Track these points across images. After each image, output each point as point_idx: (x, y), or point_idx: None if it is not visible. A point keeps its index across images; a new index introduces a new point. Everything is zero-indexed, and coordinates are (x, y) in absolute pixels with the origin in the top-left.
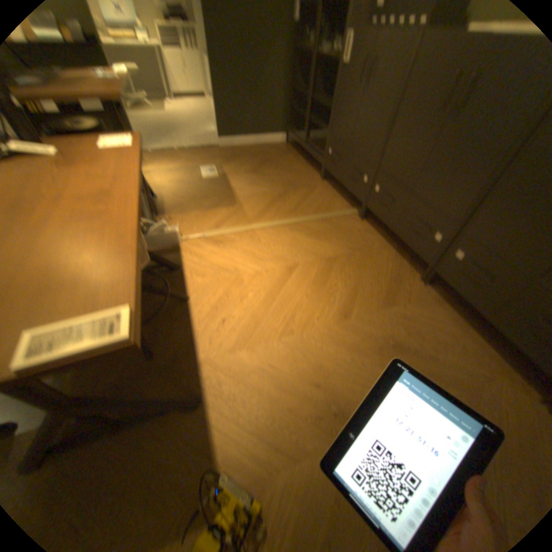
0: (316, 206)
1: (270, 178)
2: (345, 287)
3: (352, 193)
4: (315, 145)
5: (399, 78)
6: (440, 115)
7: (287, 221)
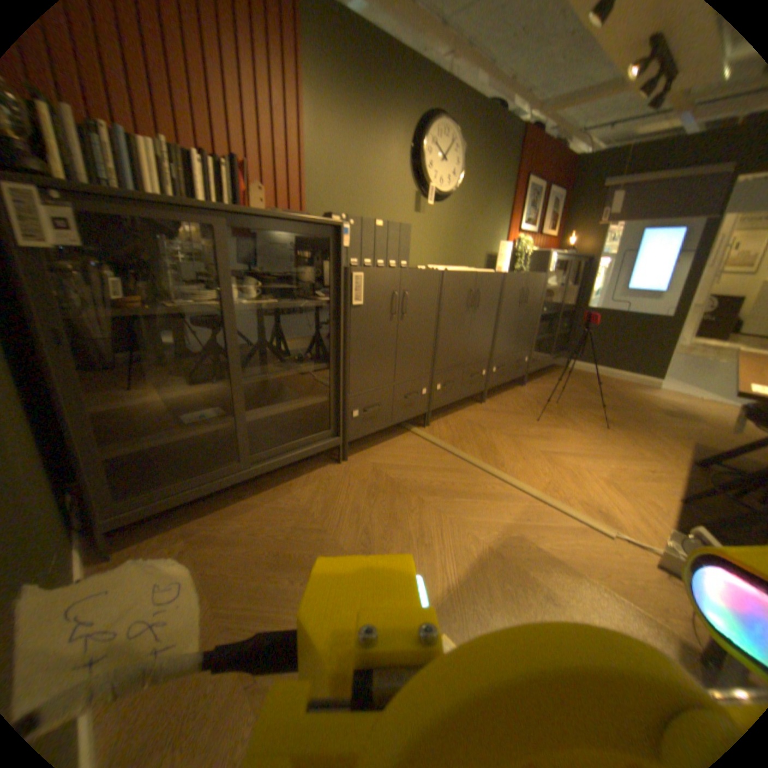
0: (432, 454)
1: (382, 520)
2: (531, 427)
3: (411, 416)
4: (295, 440)
5: (435, 302)
6: (468, 313)
7: (492, 467)
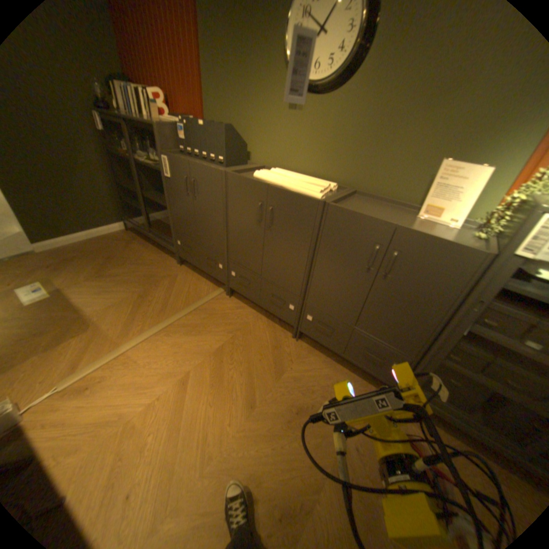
0: (185, 298)
1: (123, 279)
2: (241, 375)
3: (214, 277)
4: (162, 236)
5: (220, 199)
6: (259, 228)
7: (161, 326)
